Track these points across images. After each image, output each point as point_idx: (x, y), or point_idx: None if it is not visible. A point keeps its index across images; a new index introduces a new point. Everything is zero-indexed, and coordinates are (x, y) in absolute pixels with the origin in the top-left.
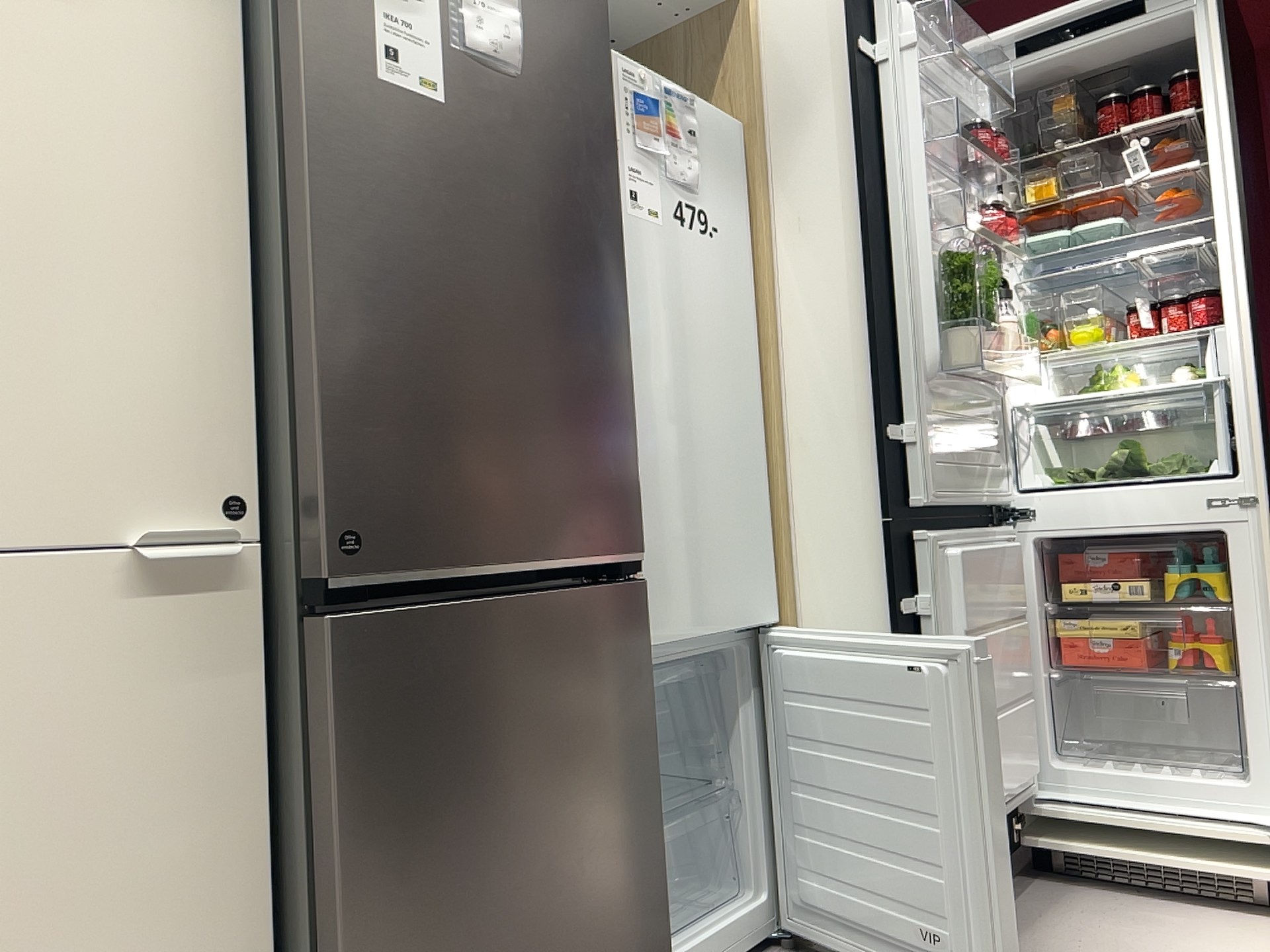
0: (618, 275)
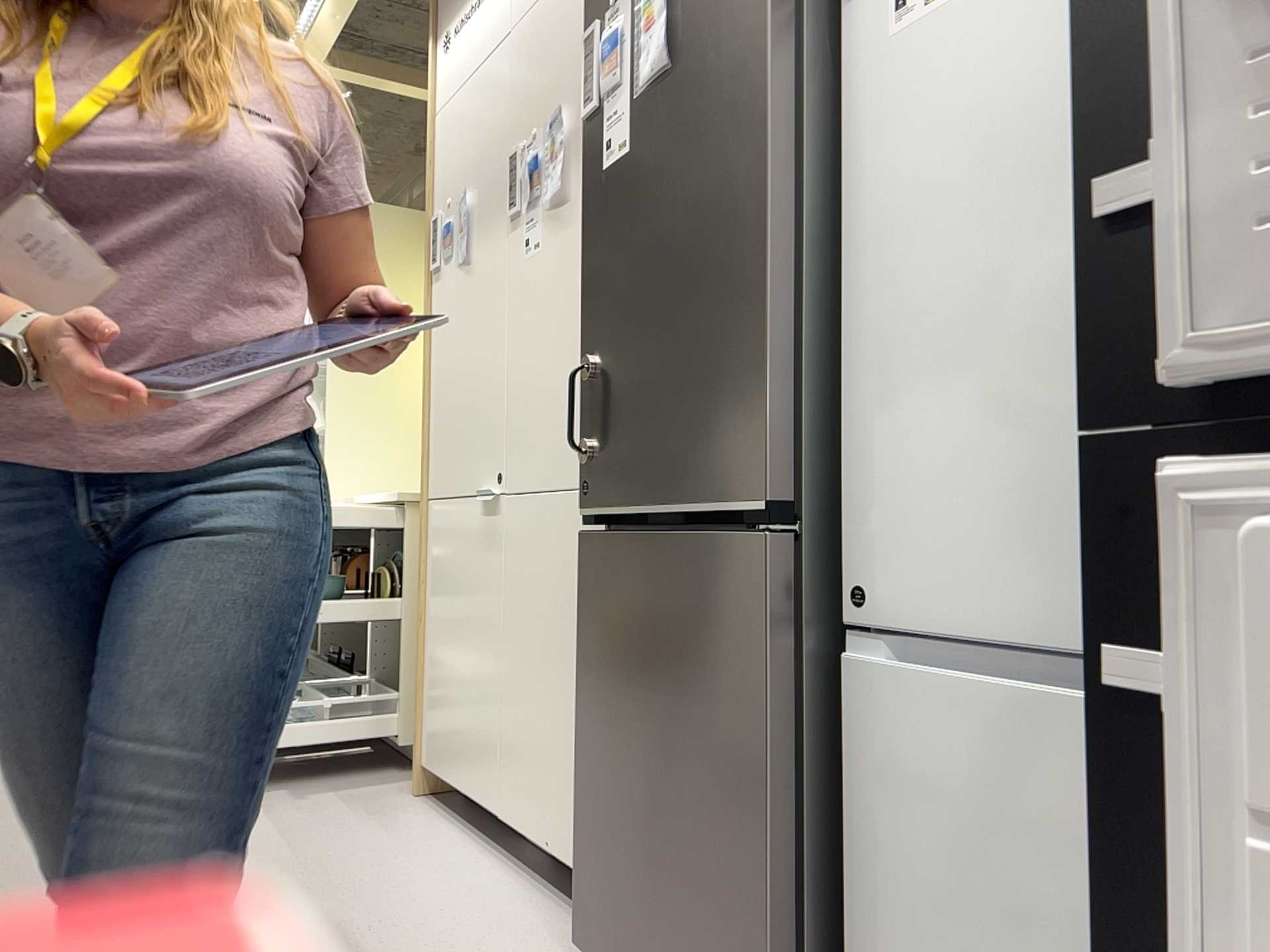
0: (760, 183)
